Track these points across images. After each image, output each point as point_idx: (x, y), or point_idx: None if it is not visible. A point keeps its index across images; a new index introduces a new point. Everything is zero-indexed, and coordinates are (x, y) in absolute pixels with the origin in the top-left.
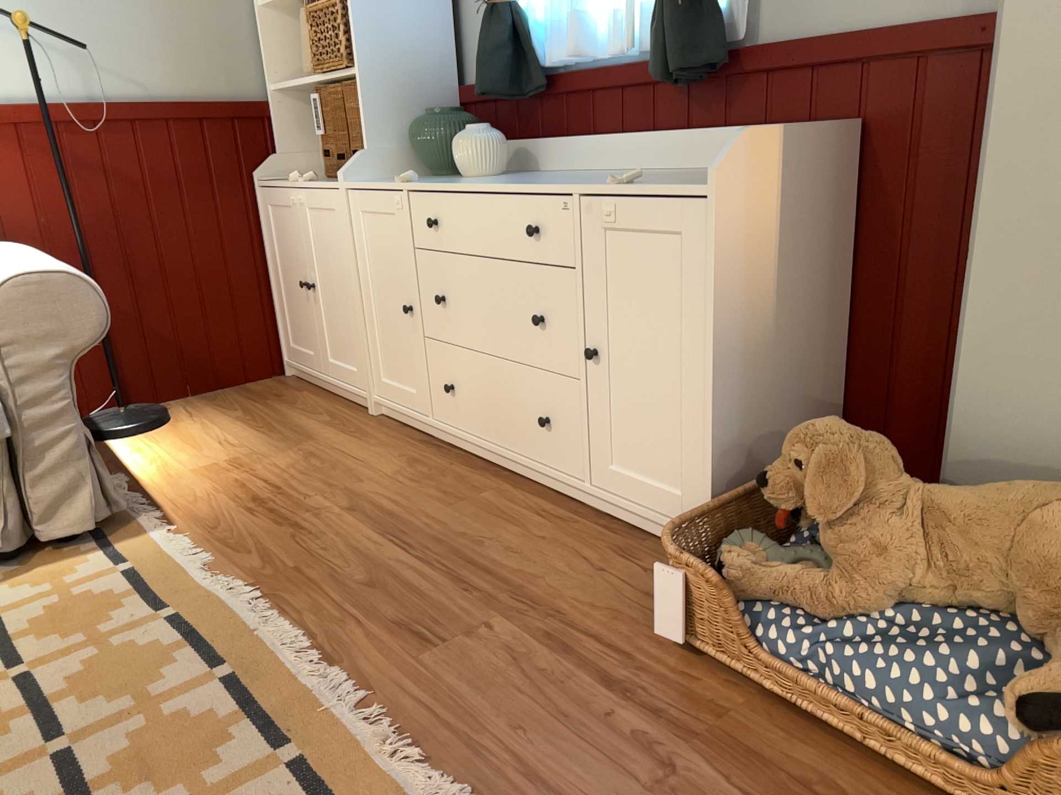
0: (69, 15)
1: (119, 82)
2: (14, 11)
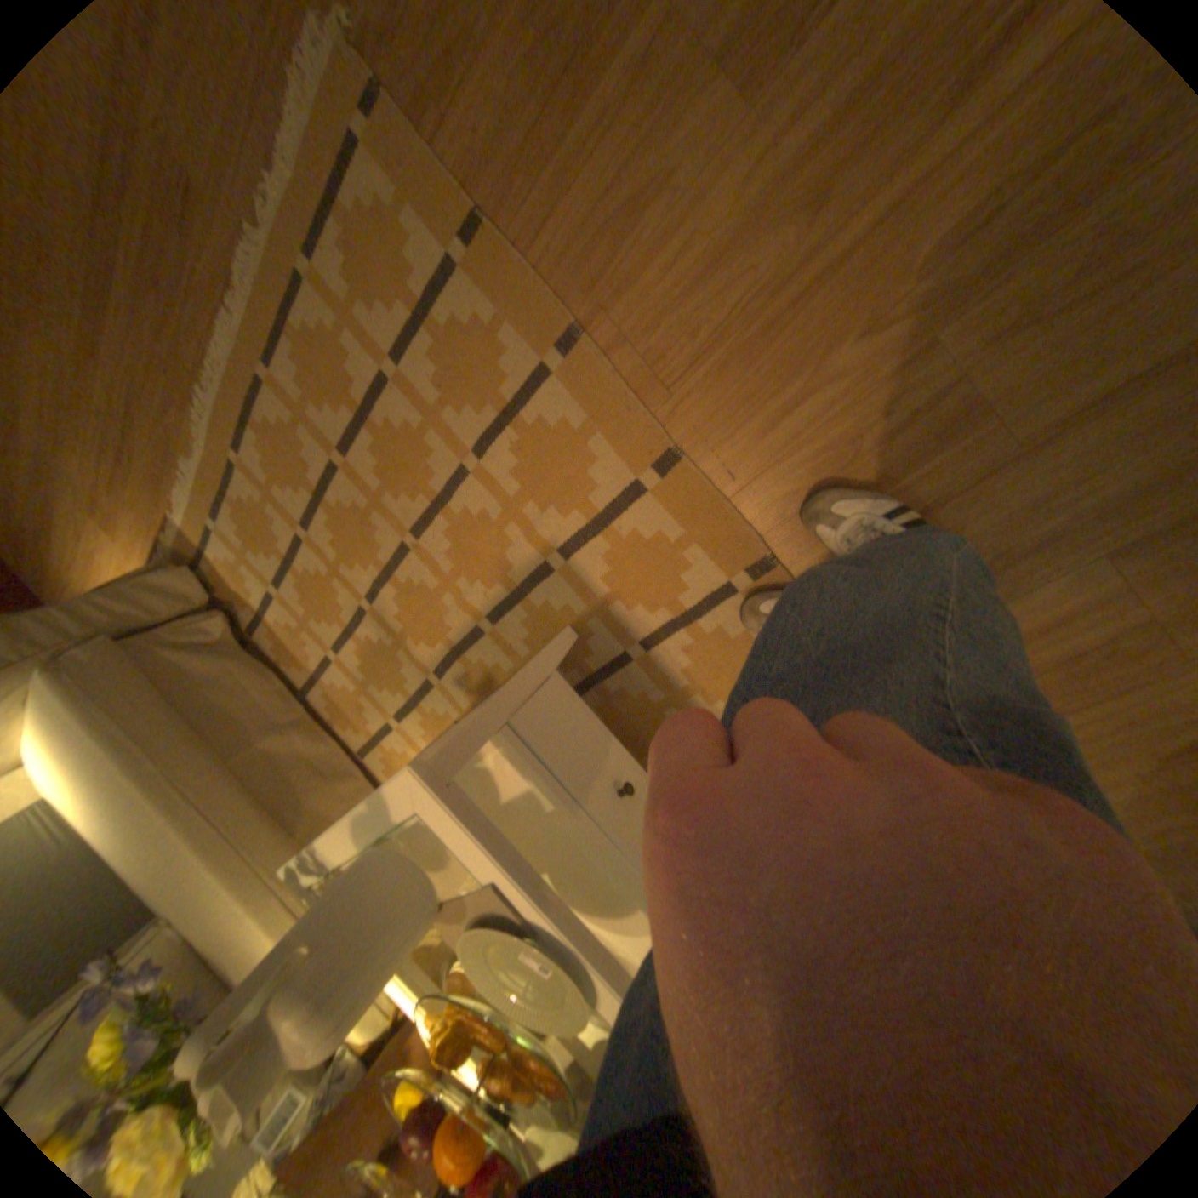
0: None
1: None
2: None
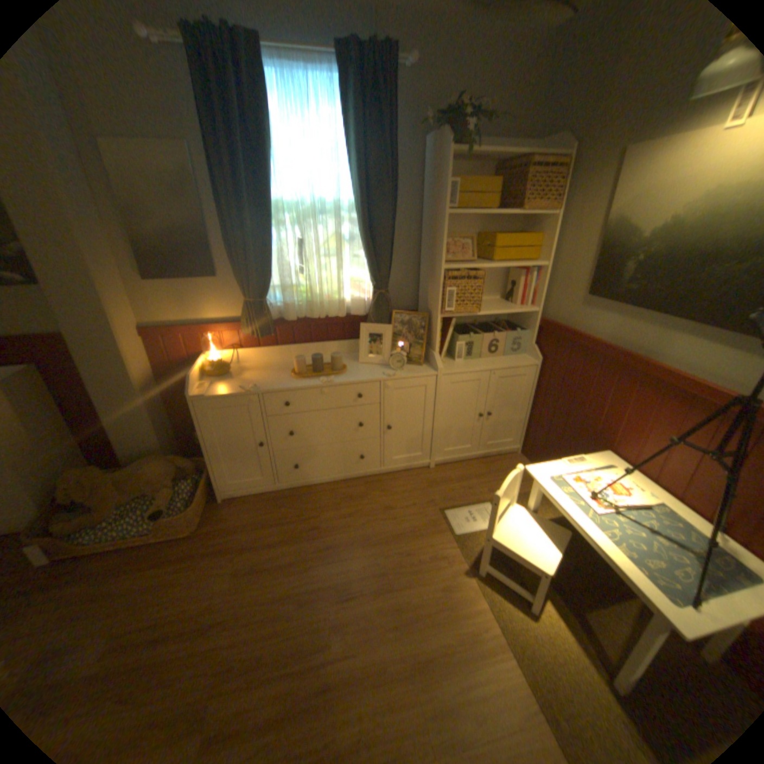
0: None
1: None
2: None
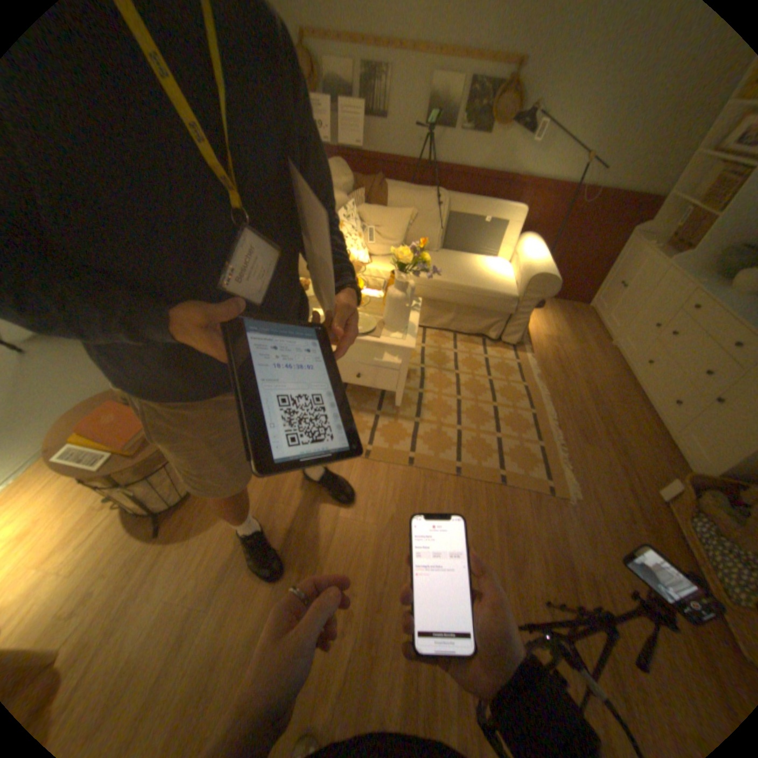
0: (609, 146)
1: (609, 178)
2: (590, 143)
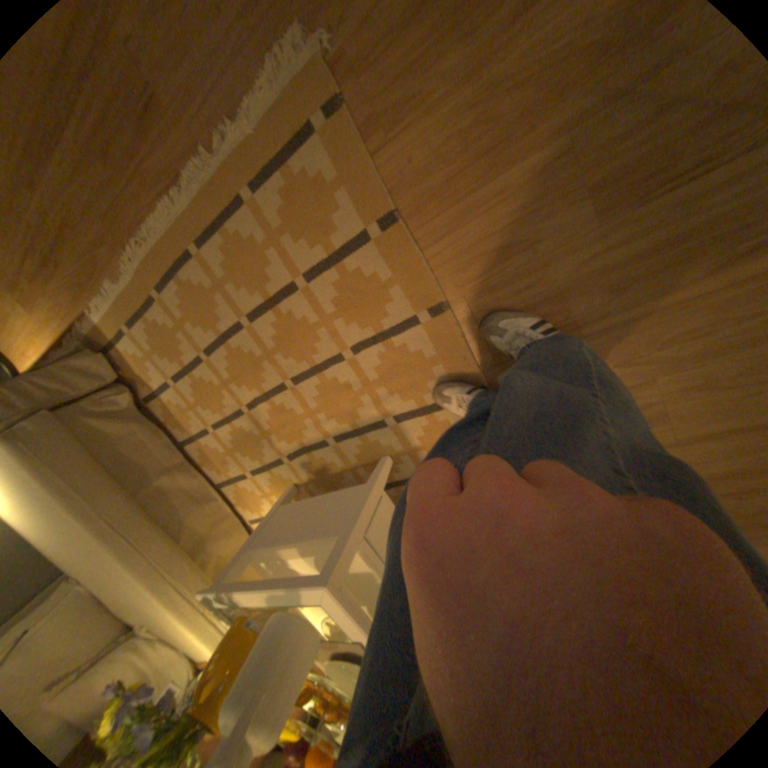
0: None
1: None
2: None
